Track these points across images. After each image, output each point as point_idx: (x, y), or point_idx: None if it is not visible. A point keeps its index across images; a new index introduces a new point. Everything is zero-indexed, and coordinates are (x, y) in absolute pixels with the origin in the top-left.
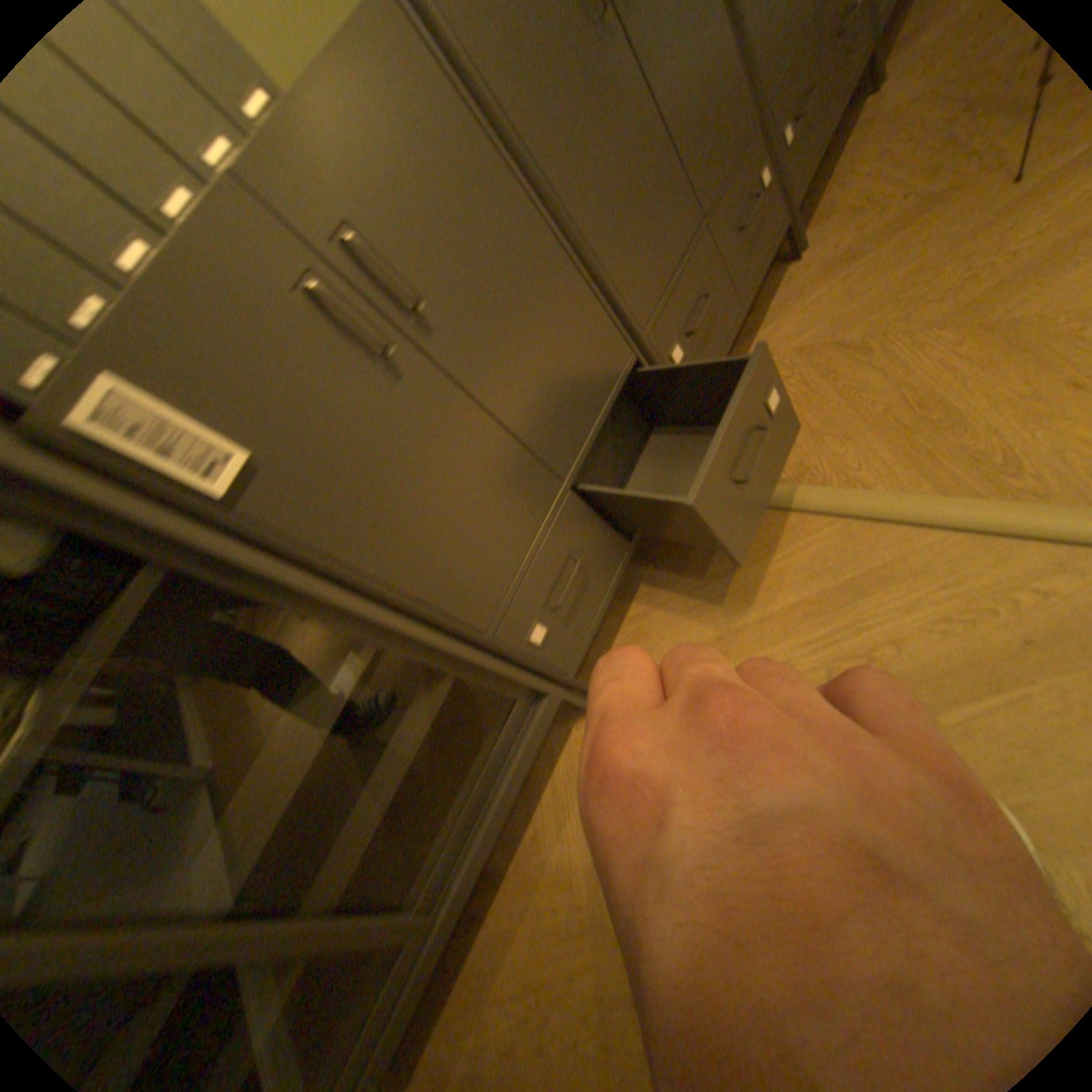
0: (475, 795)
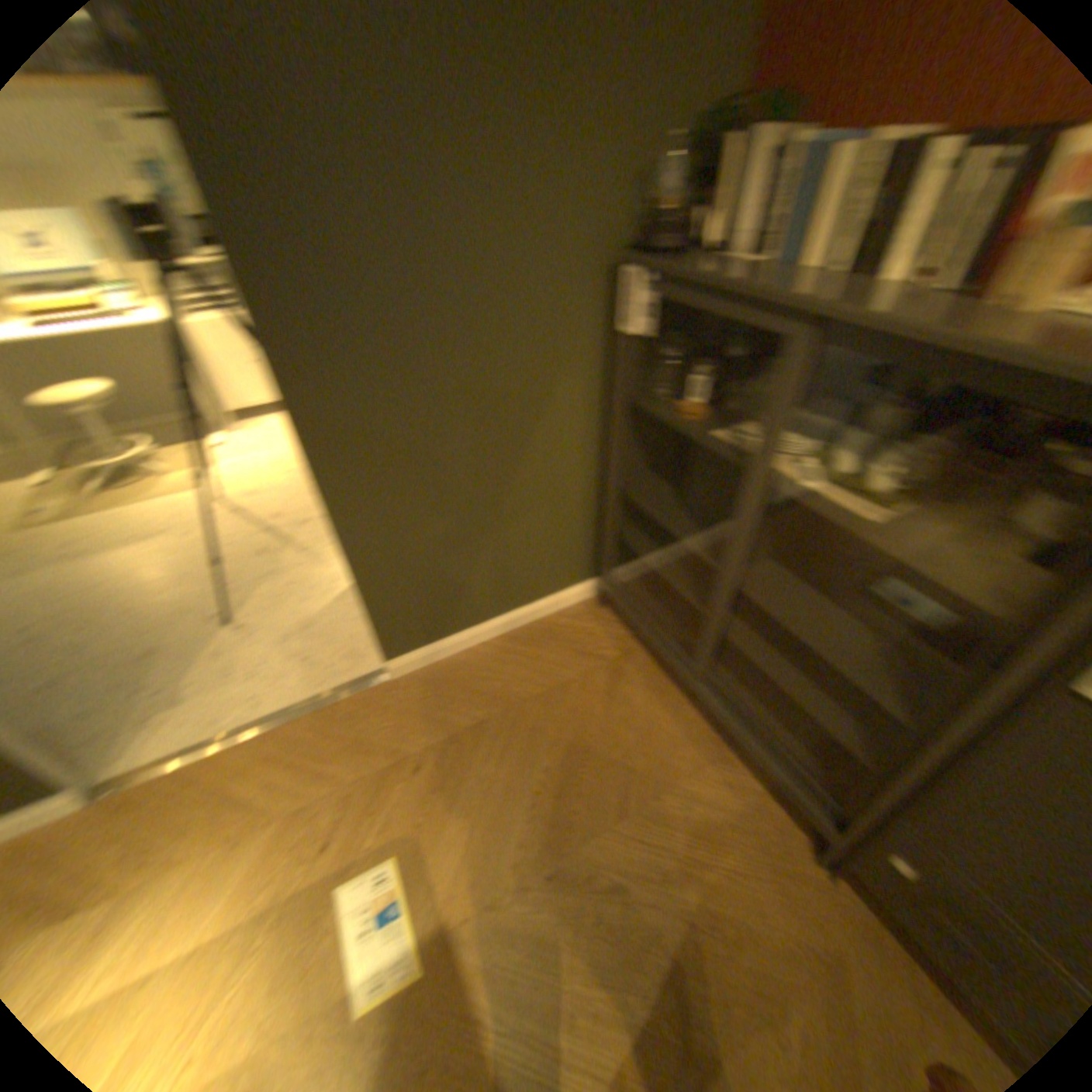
0: (770, 739)
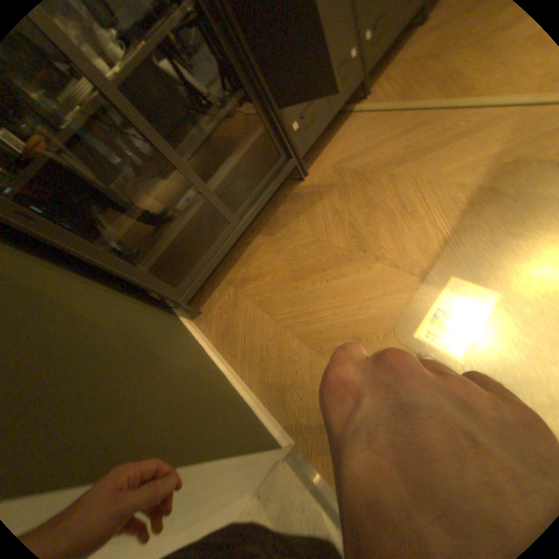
0: (261, 183)
